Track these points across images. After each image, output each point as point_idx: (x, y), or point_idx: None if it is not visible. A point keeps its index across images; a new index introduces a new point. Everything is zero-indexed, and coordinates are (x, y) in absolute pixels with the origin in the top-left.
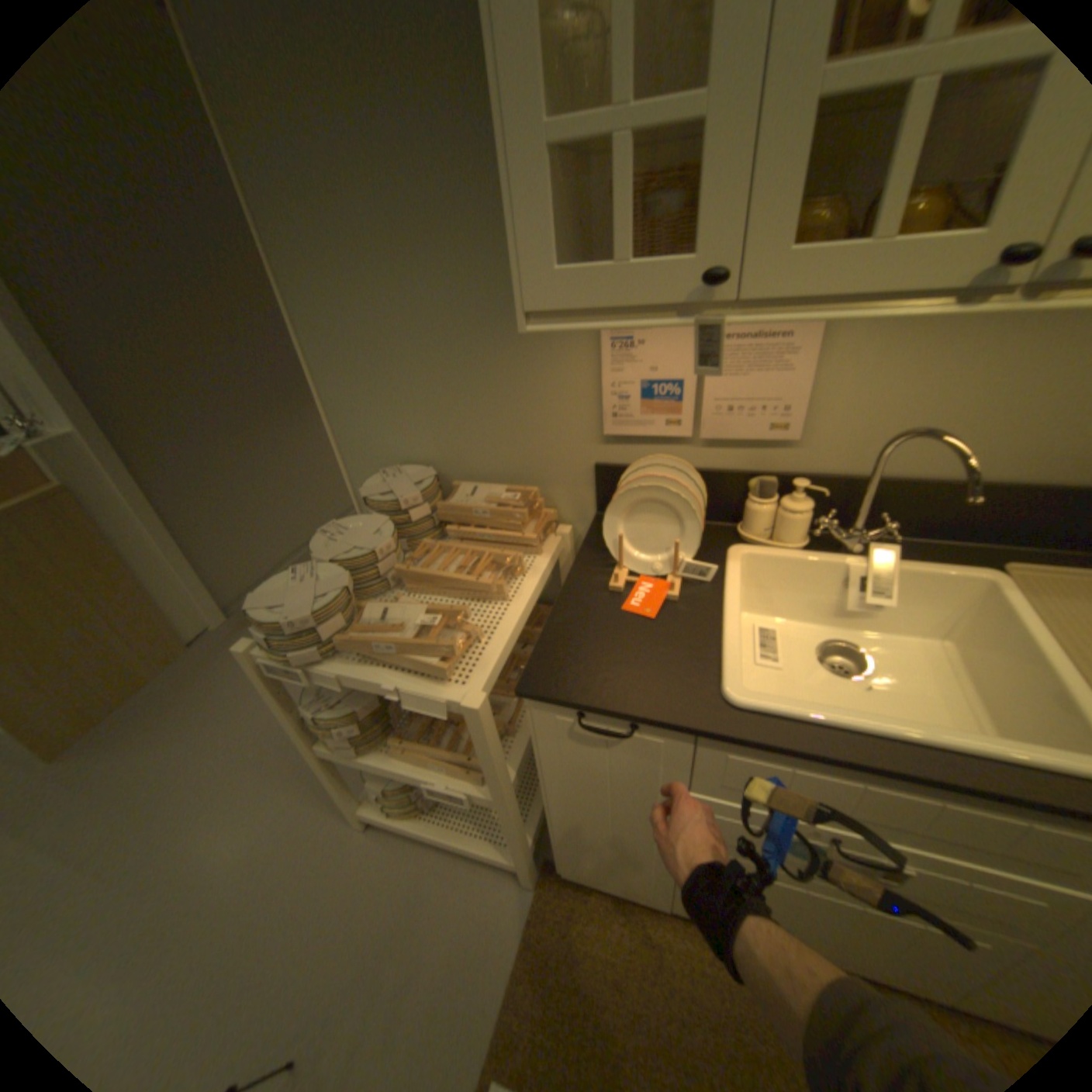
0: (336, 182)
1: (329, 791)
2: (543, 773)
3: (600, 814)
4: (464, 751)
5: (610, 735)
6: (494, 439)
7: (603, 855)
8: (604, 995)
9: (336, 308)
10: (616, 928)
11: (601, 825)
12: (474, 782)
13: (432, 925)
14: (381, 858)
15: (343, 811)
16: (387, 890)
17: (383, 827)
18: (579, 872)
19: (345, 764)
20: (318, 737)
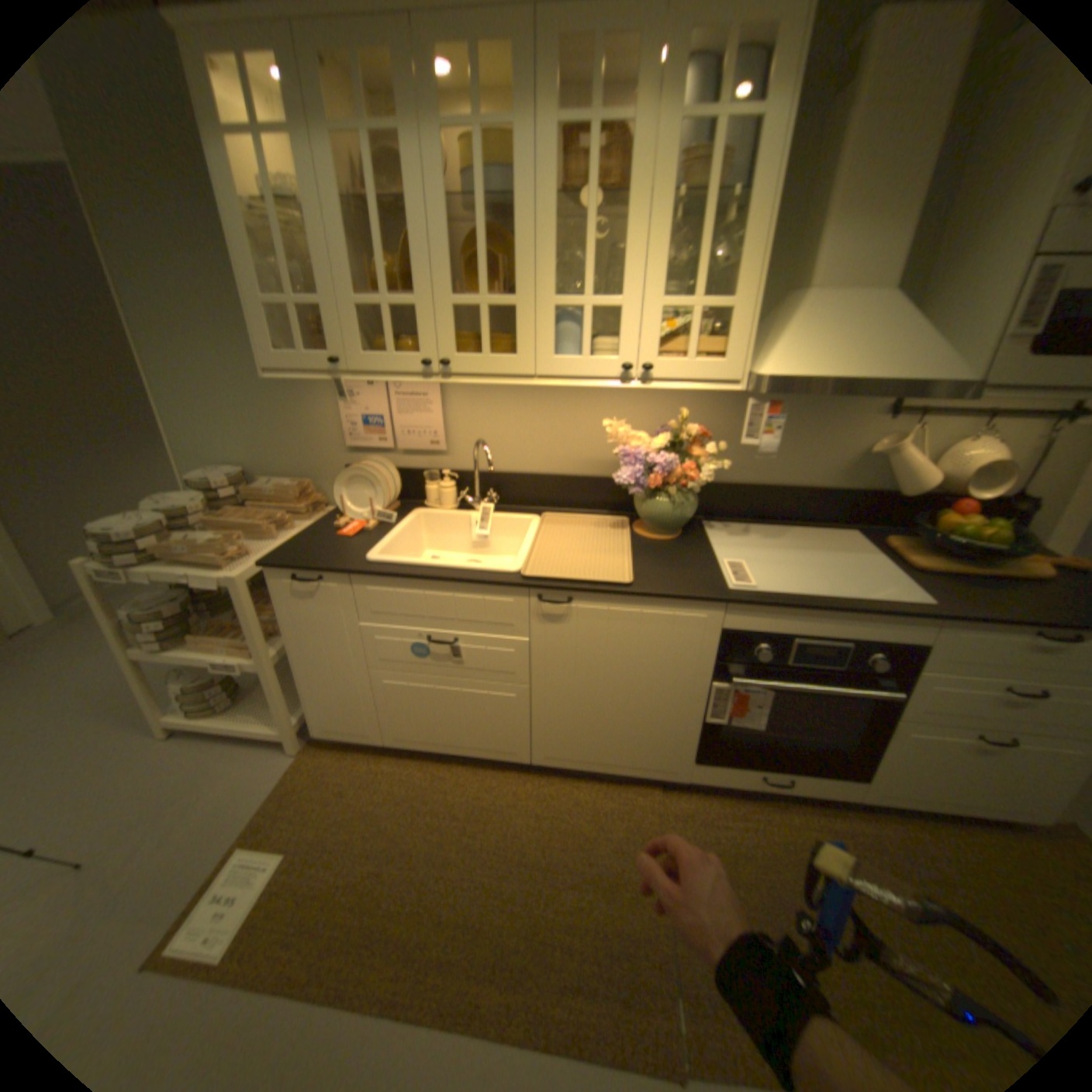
0: (181, 297)
1: (137, 698)
2: (284, 633)
3: (321, 659)
4: (241, 640)
5: (306, 582)
6: (283, 451)
7: (332, 700)
8: (330, 800)
9: (177, 364)
10: (349, 768)
11: (324, 670)
12: (244, 653)
13: (212, 784)
14: (178, 754)
15: (149, 720)
16: (179, 771)
17: (182, 729)
18: (322, 727)
19: (152, 662)
20: (132, 647)
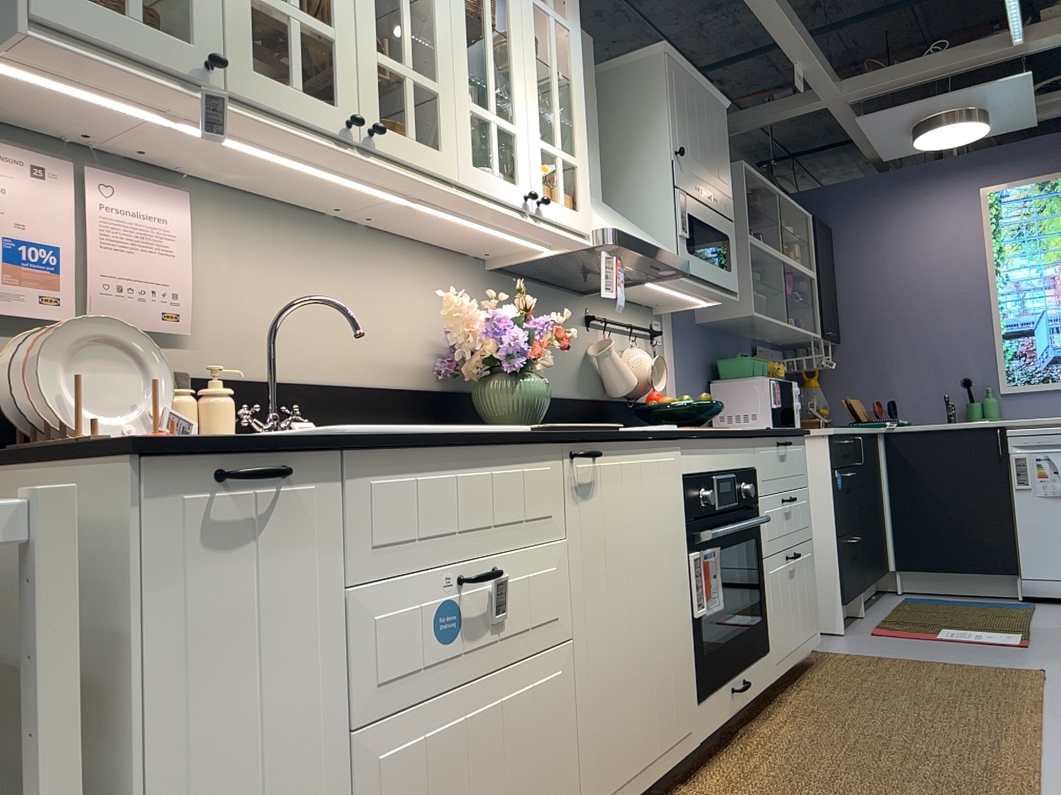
0: None
1: None
2: (132, 701)
3: (236, 757)
4: None
5: (265, 472)
6: None
7: None
8: None
9: None
10: None
11: None
12: None
13: None
14: None
15: None
16: None
17: None
18: None
19: None
20: None
